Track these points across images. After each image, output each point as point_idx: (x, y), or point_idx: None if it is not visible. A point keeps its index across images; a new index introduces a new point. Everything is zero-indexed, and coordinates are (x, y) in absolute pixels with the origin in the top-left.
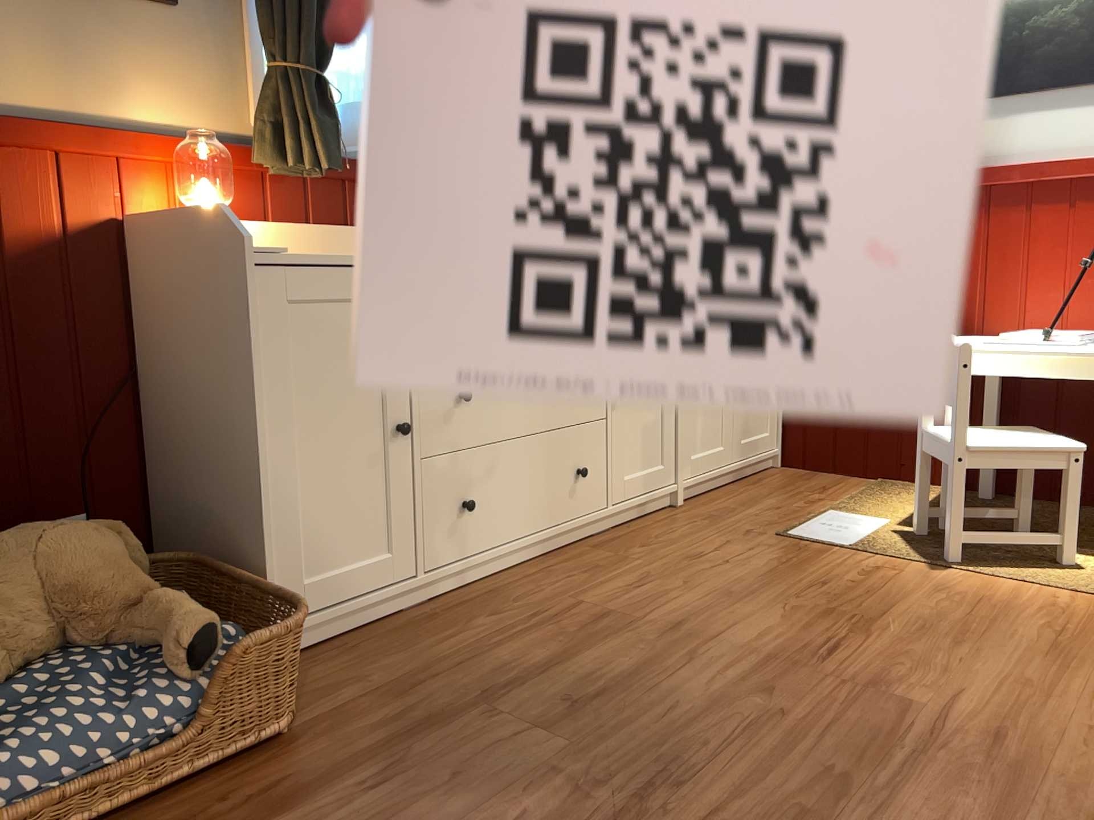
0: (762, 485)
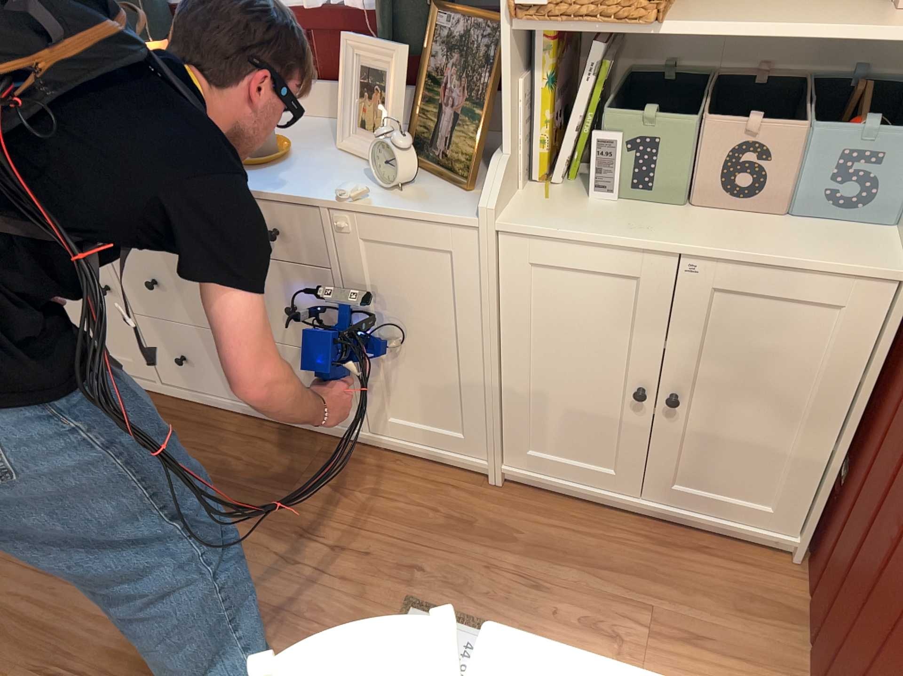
0: (657, 549)
